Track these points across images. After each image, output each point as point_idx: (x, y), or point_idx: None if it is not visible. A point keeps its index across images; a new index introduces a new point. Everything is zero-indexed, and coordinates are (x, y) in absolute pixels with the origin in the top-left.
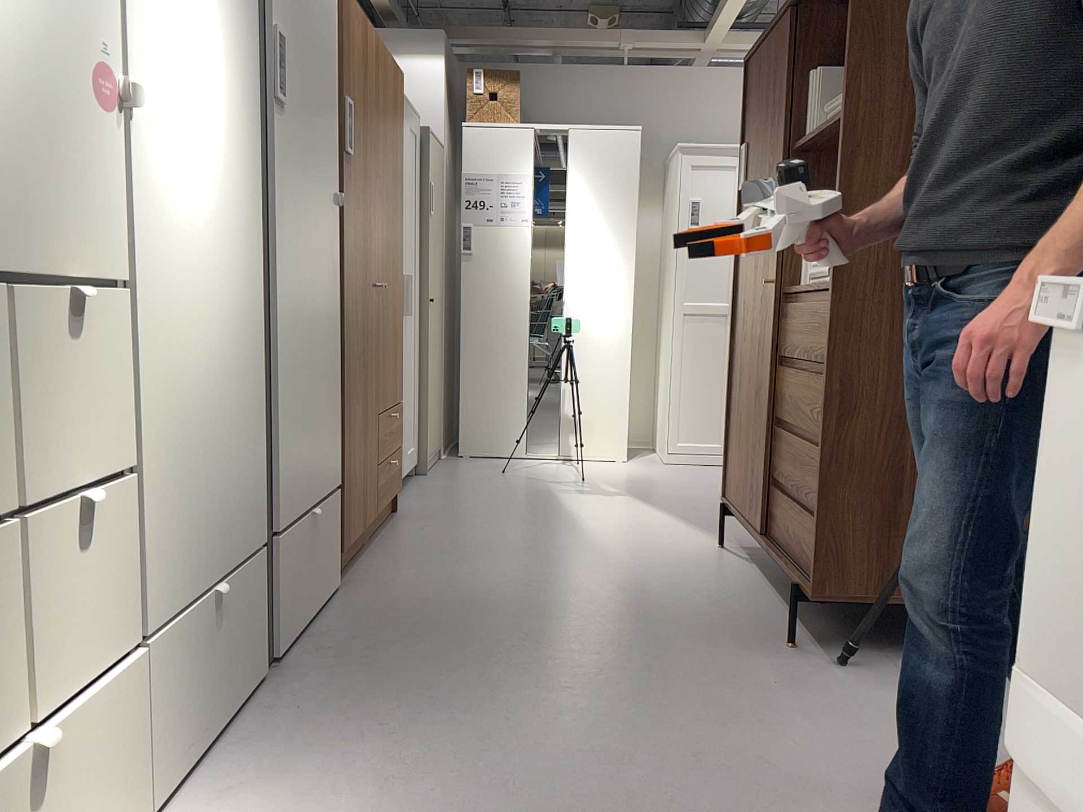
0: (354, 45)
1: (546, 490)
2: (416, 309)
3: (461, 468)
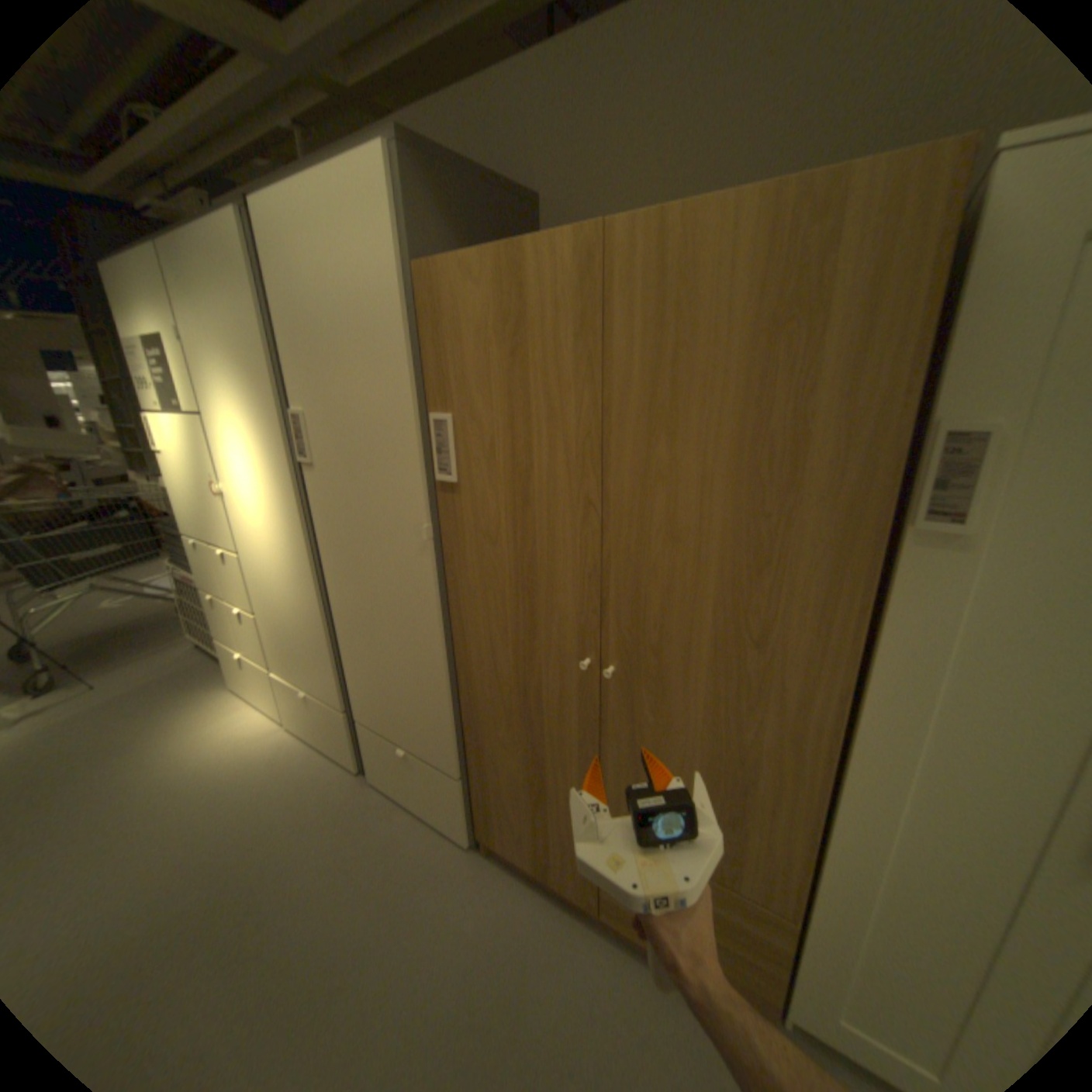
0: (462, 324)
1: None
2: None
3: None
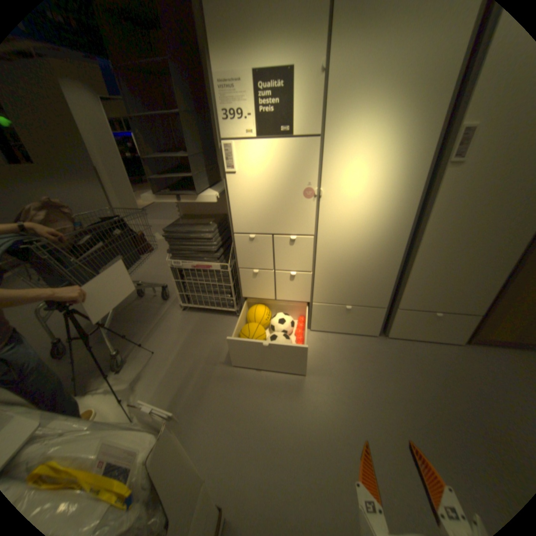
0: None
1: None
2: None
3: None
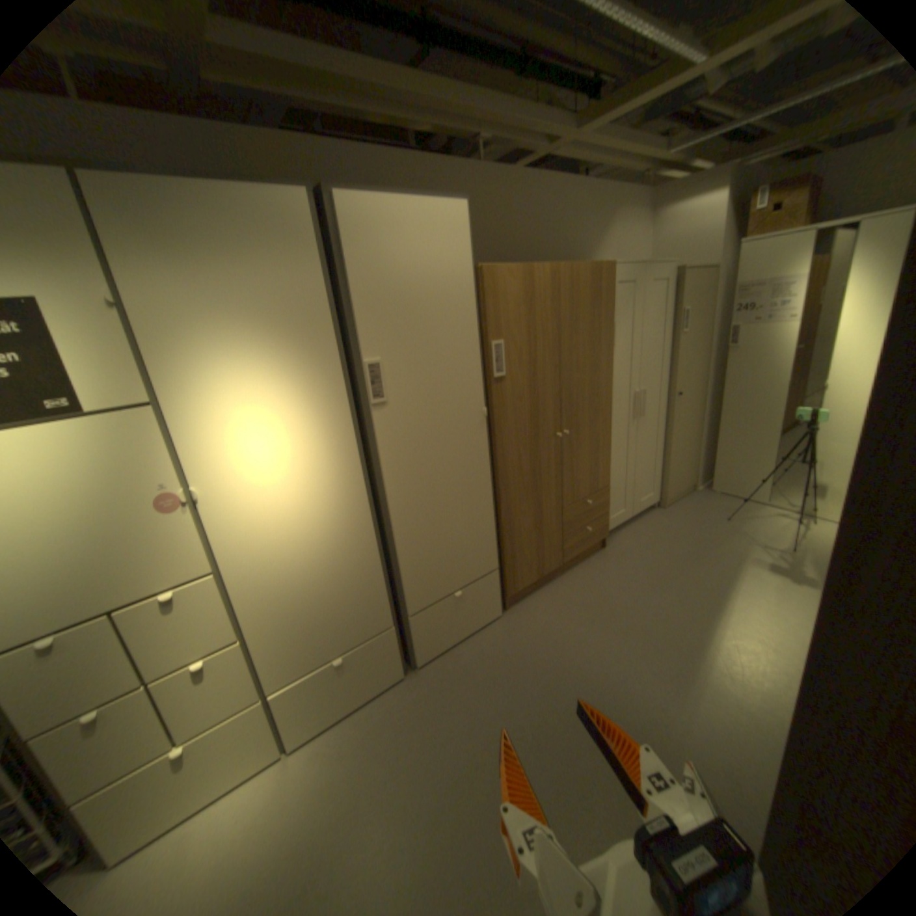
0: (509, 296)
1: (742, 555)
2: (662, 404)
3: (700, 507)
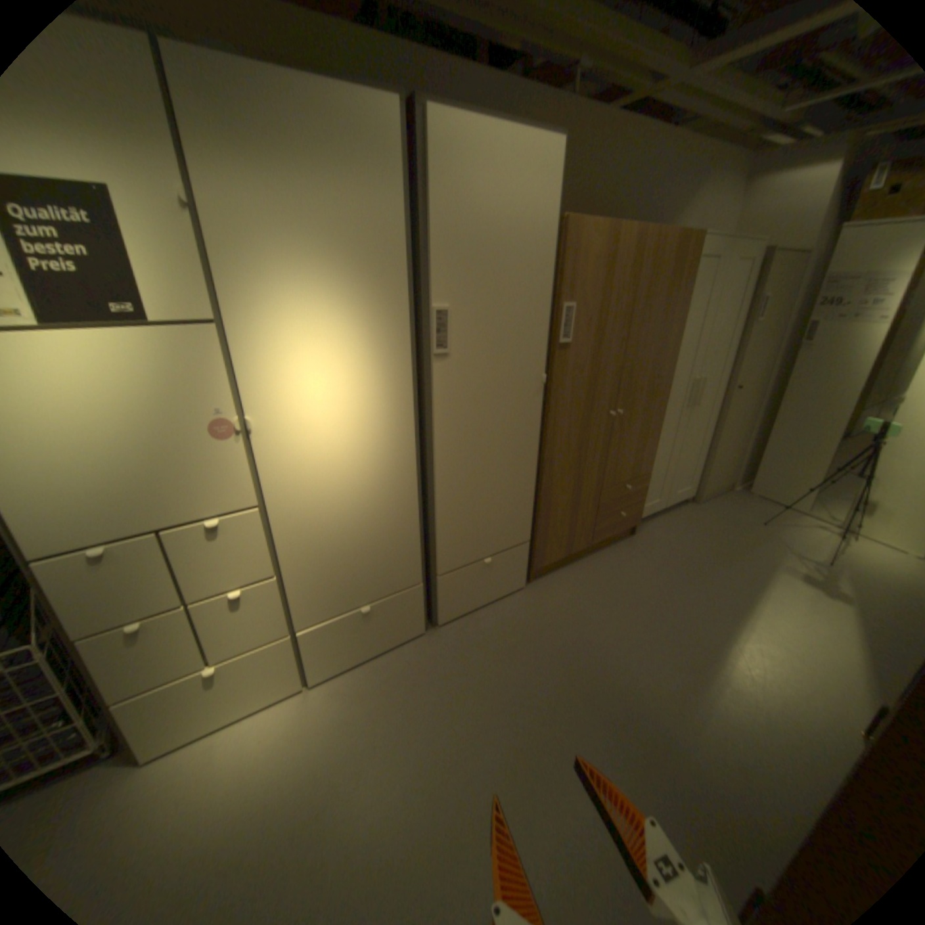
0: (590, 255)
1: (776, 561)
2: (719, 396)
3: (736, 508)
